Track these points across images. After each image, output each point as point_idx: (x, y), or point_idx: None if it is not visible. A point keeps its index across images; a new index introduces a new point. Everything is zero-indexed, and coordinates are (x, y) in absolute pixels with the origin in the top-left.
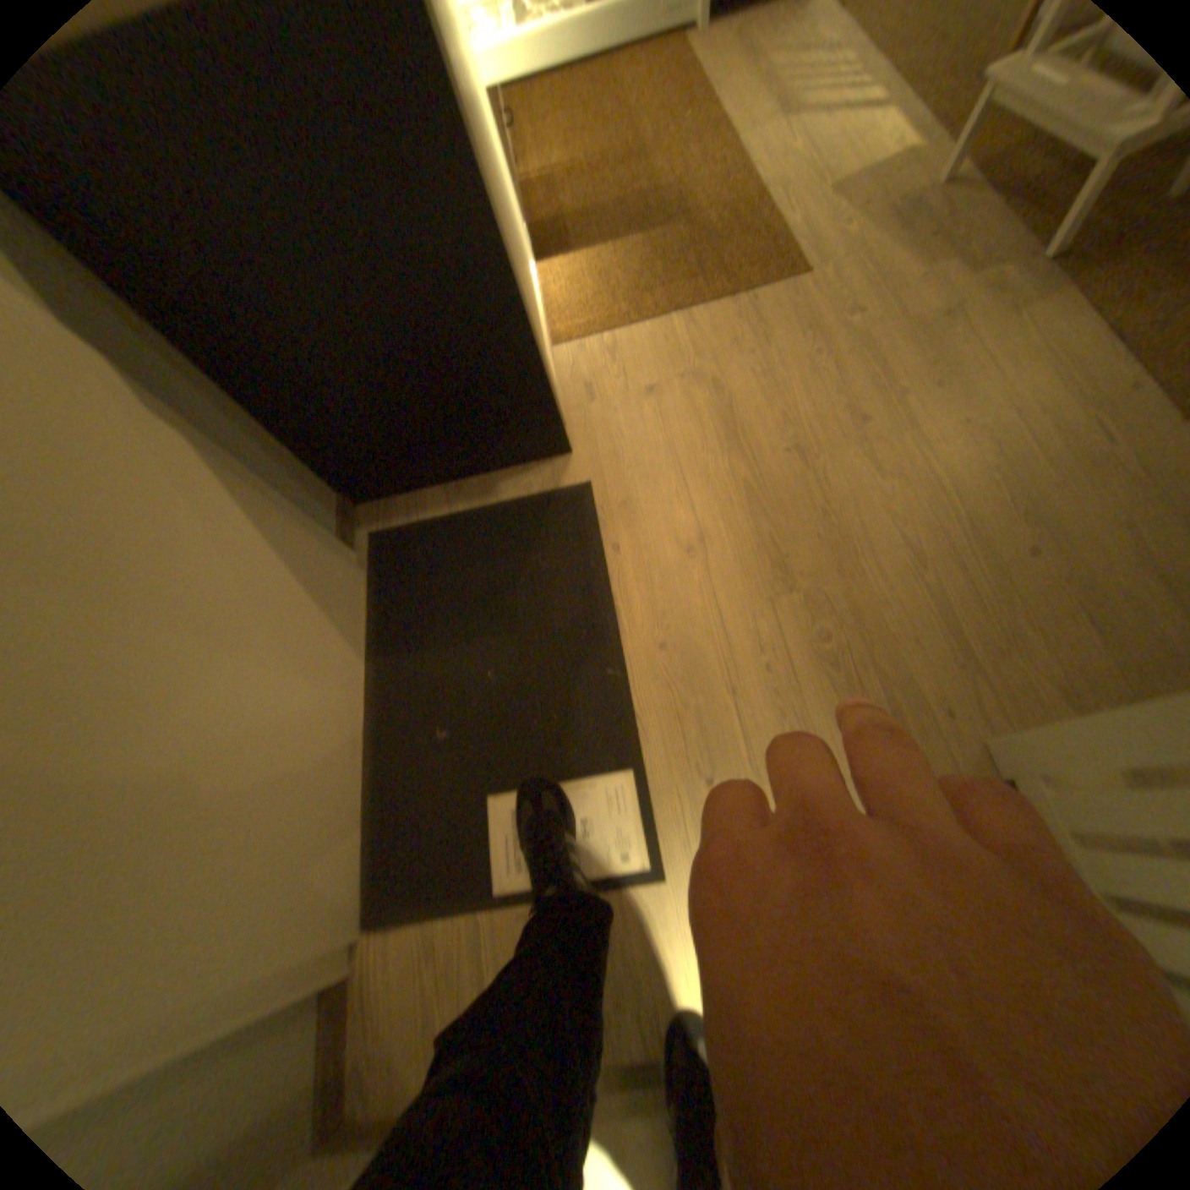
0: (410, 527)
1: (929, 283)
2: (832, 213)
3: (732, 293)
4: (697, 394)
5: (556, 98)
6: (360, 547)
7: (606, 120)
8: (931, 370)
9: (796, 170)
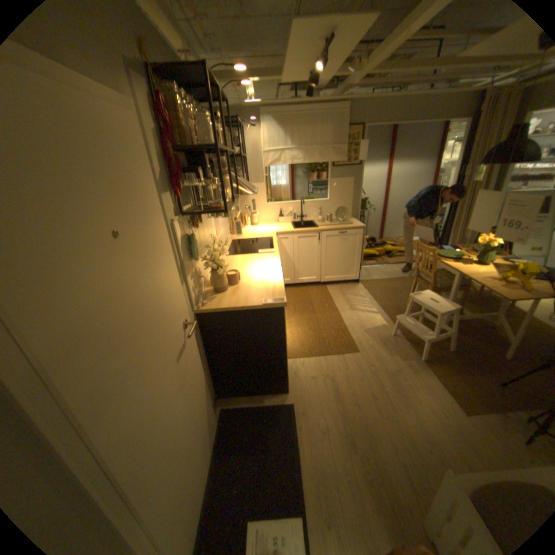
0: (235, 408)
1: (392, 361)
2: (365, 337)
3: (338, 354)
4: (327, 381)
5: (292, 293)
6: (217, 412)
7: (305, 301)
8: (394, 387)
9: (355, 324)
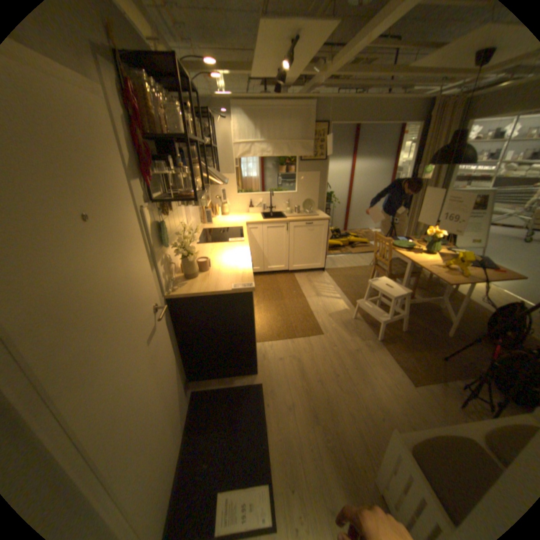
0: (205, 390)
1: (352, 342)
2: (328, 321)
3: (303, 336)
4: (294, 362)
5: (262, 281)
6: (188, 395)
7: (274, 289)
8: (354, 364)
9: (320, 309)
